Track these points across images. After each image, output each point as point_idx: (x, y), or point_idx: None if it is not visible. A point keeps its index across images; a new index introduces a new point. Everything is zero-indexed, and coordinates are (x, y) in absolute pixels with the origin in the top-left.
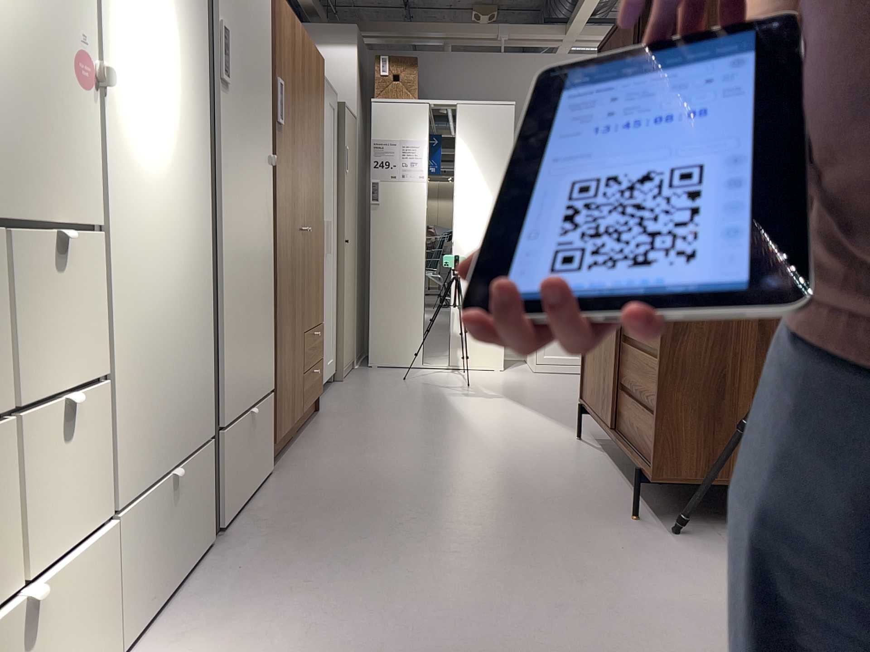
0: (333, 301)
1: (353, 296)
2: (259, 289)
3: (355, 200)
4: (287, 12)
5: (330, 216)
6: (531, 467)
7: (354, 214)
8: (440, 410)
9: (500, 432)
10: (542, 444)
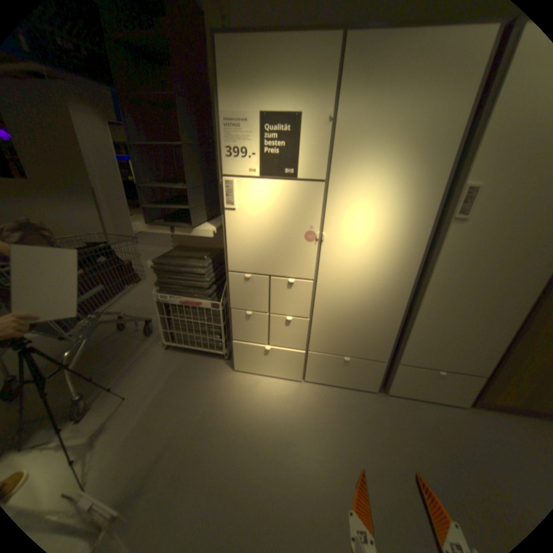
0: None
1: None
2: (485, 326)
3: None
4: None
5: None
6: None
7: None
8: None
9: None
10: None
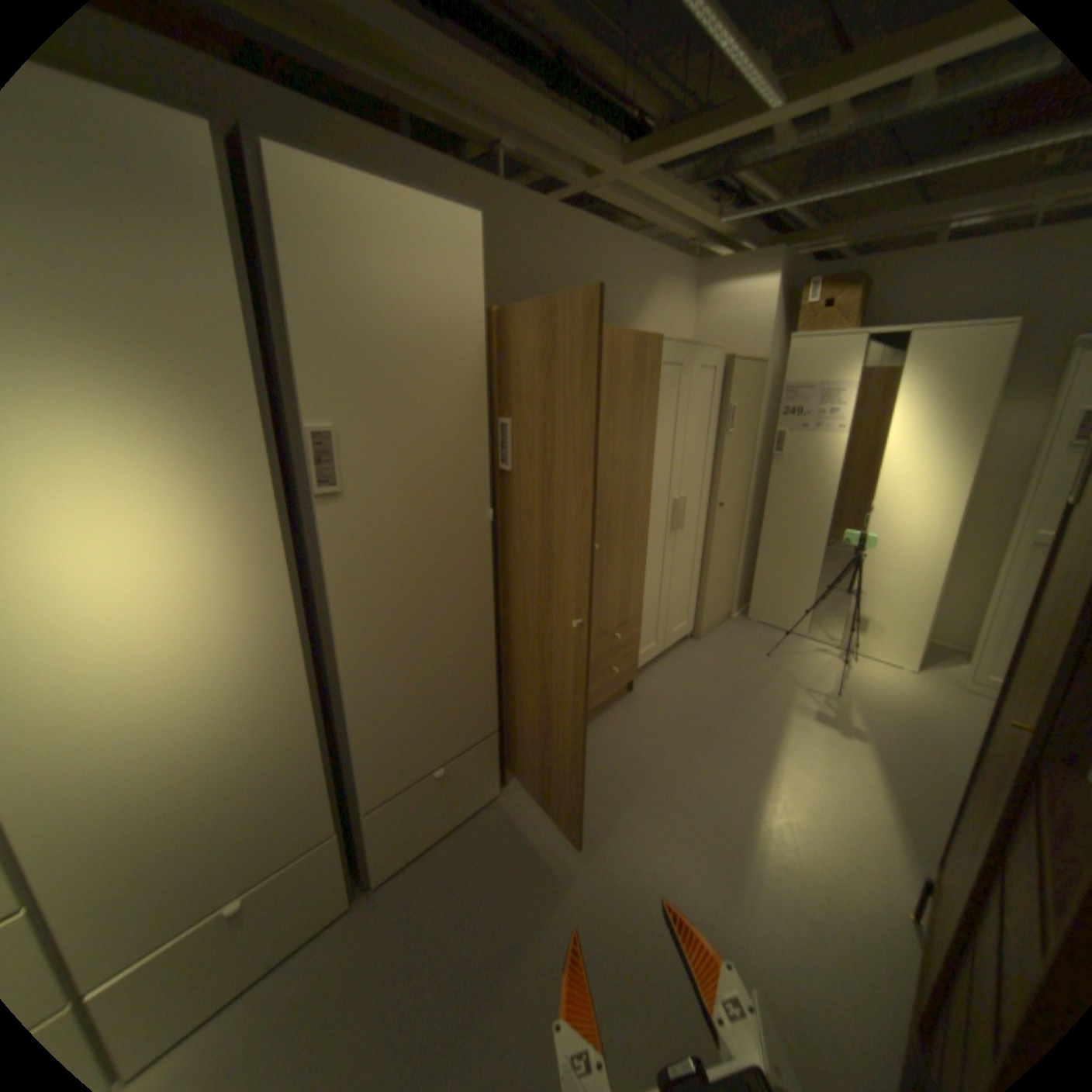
0: (695, 568)
1: (735, 553)
2: (455, 657)
3: (750, 454)
4: (538, 327)
5: (695, 487)
6: (773, 959)
7: (748, 469)
8: (758, 741)
9: (798, 831)
10: (838, 900)
